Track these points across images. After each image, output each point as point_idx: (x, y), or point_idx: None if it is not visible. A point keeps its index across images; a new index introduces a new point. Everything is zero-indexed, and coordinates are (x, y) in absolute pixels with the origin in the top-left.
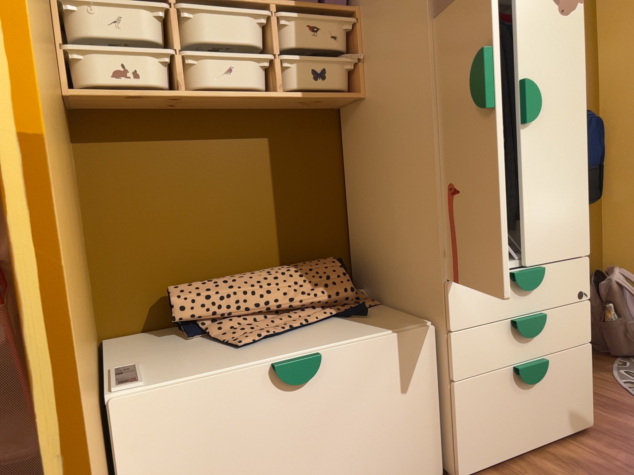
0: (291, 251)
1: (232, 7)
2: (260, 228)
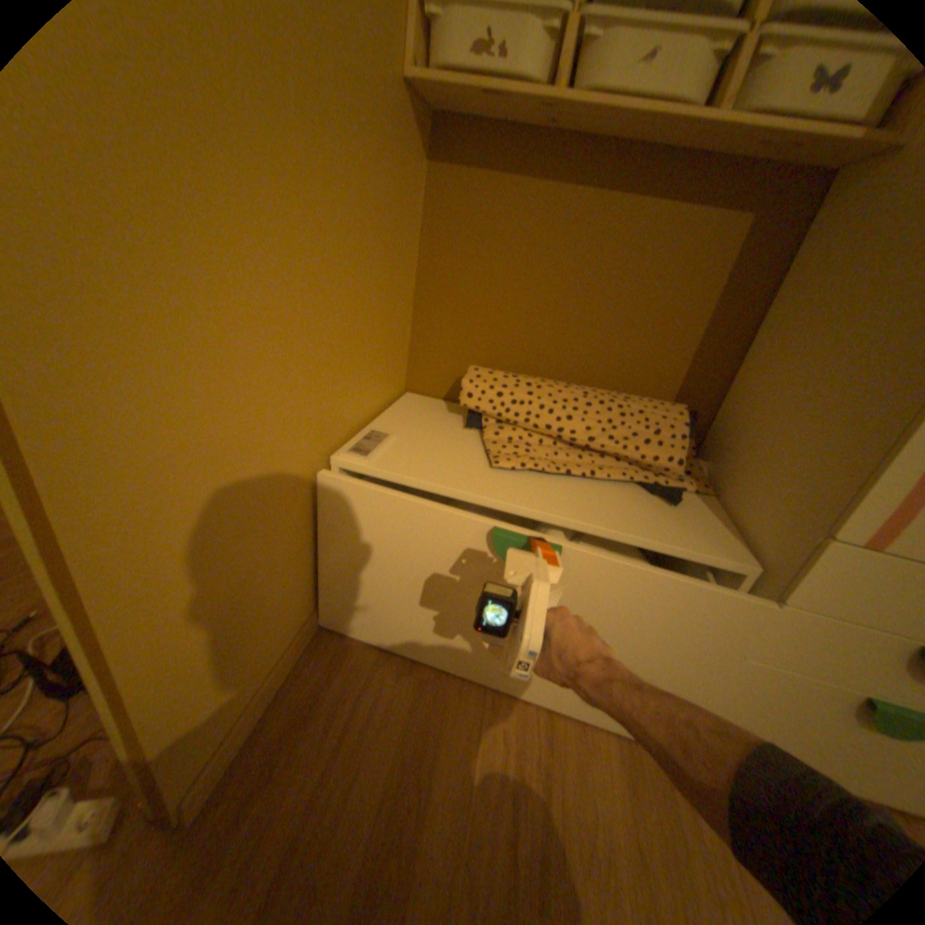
0: (633, 377)
1: None
2: (606, 334)
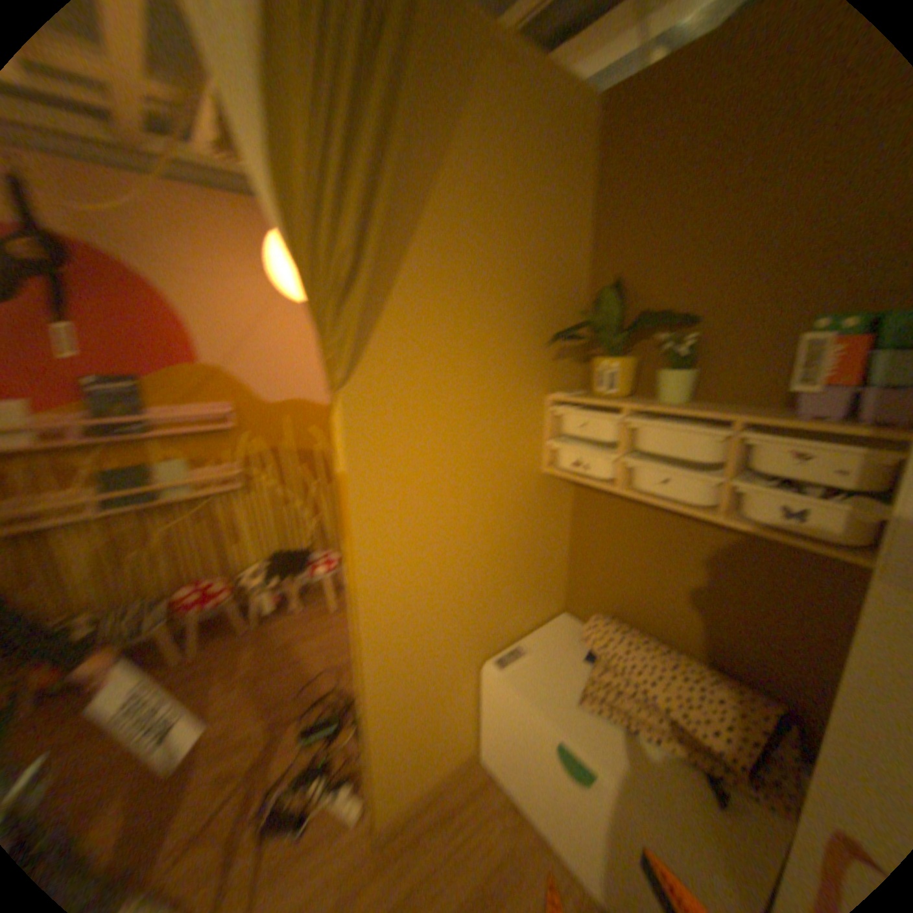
0: (739, 662)
1: (680, 422)
2: (707, 618)
